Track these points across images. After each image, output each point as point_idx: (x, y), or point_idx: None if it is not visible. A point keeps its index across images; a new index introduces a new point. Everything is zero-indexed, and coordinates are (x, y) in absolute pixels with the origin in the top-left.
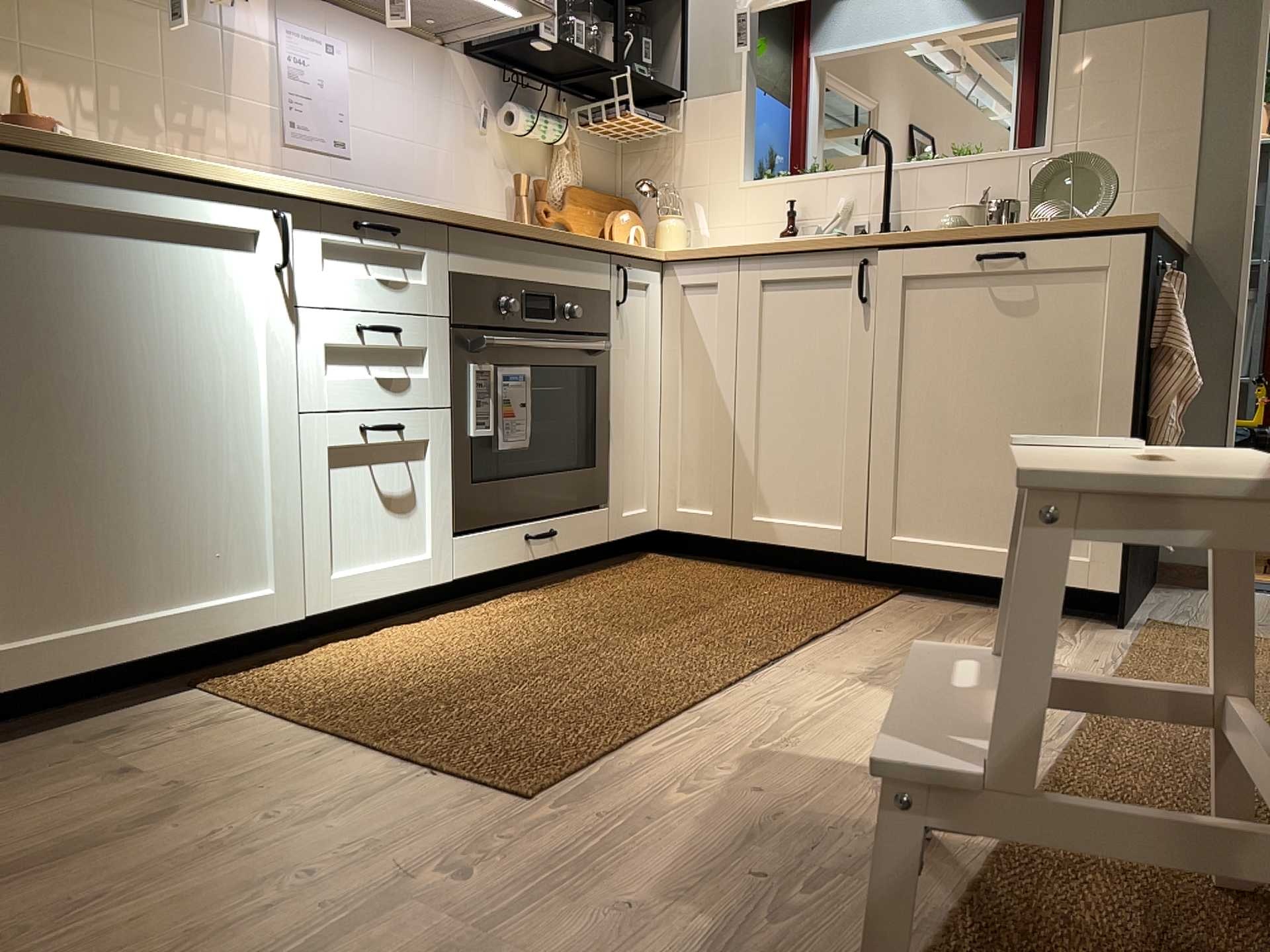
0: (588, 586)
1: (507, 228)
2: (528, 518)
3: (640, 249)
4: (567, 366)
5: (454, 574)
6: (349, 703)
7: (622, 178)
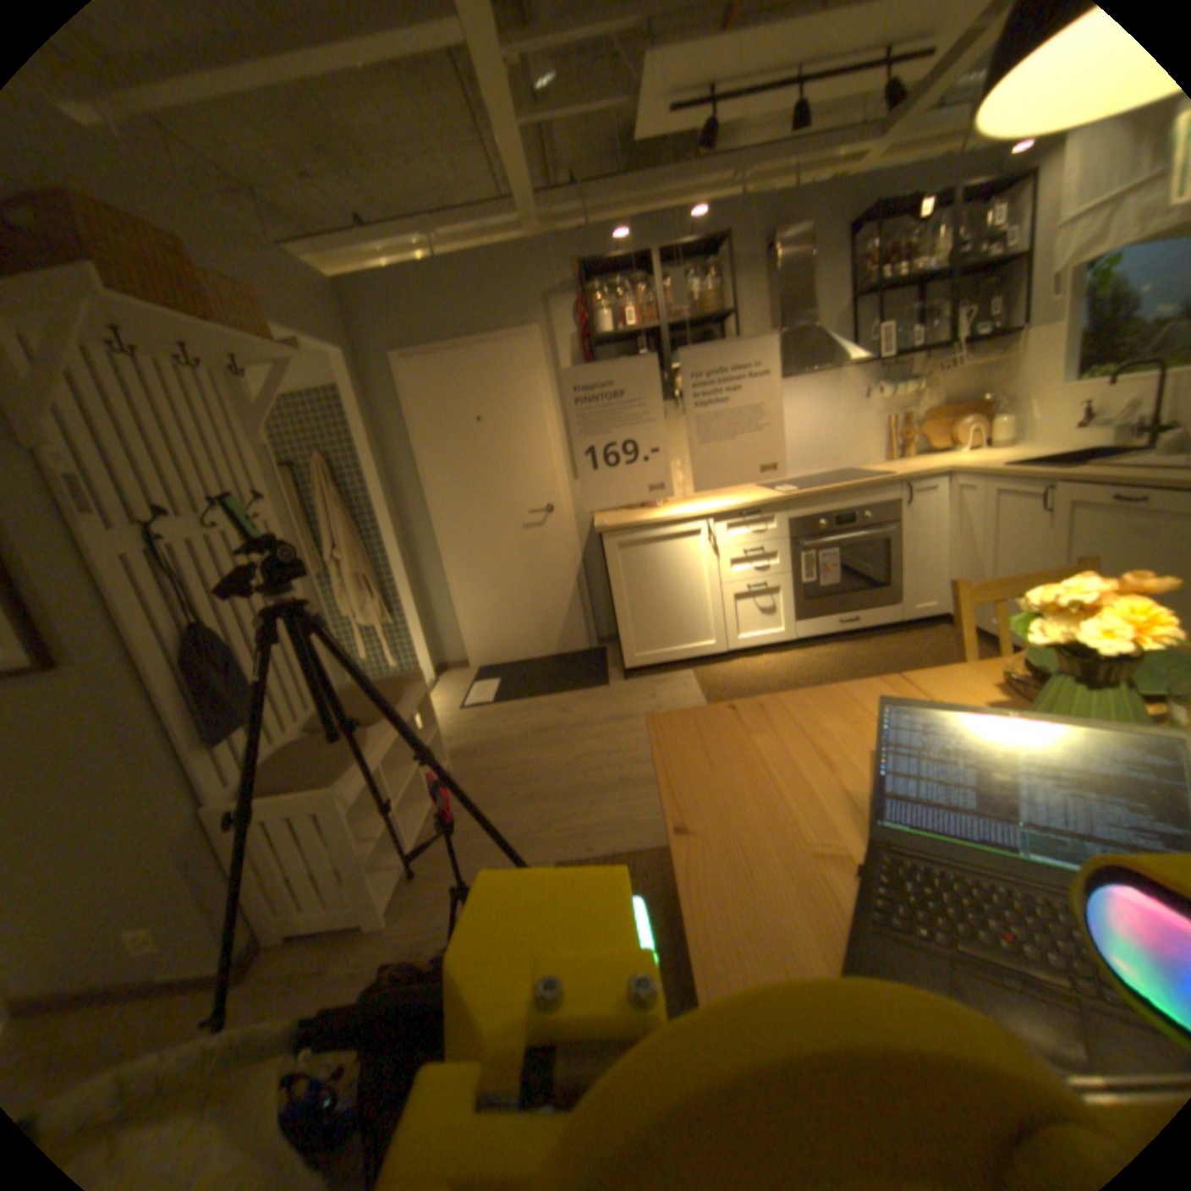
0: (875, 645)
1: (820, 491)
2: (845, 610)
3: (934, 467)
4: (872, 539)
5: (795, 635)
6: (716, 687)
7: (991, 382)
